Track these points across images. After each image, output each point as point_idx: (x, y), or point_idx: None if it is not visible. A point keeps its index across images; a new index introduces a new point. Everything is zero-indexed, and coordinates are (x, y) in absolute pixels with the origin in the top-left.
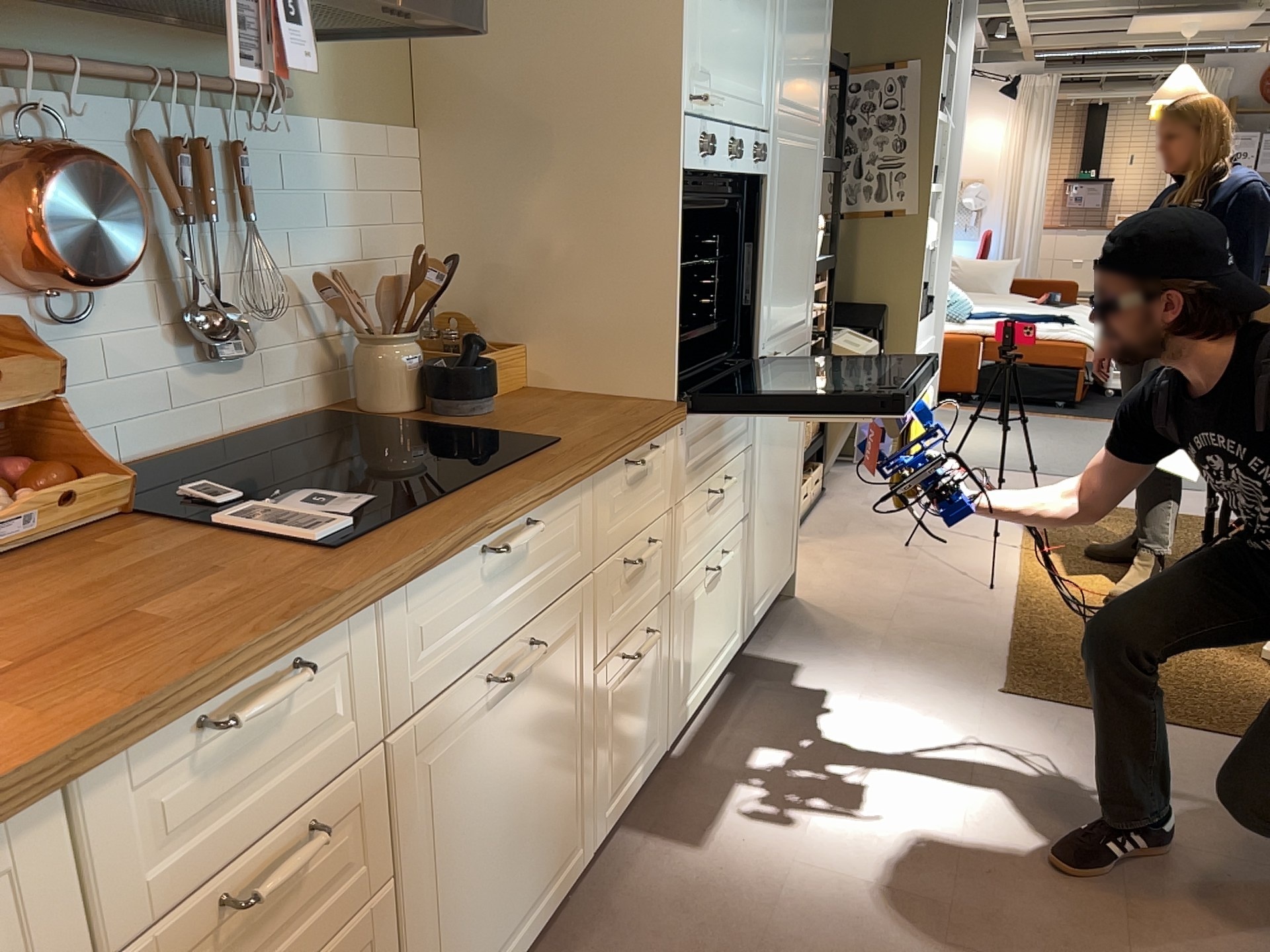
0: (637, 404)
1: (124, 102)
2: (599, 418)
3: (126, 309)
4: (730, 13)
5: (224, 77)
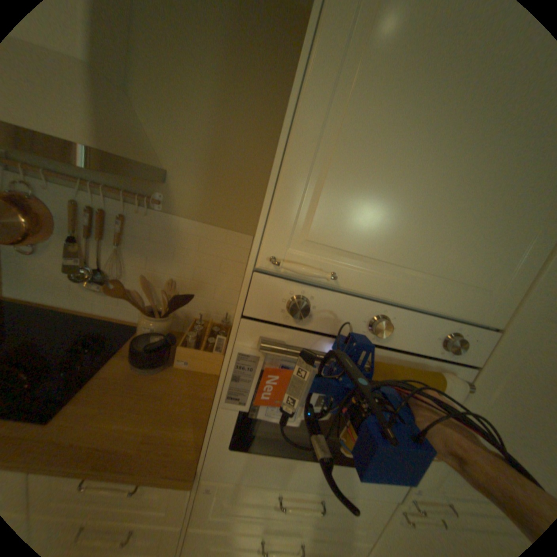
0: (182, 444)
1: (67, 187)
2: (126, 431)
3: (51, 256)
4: (416, 186)
5: (124, 187)
